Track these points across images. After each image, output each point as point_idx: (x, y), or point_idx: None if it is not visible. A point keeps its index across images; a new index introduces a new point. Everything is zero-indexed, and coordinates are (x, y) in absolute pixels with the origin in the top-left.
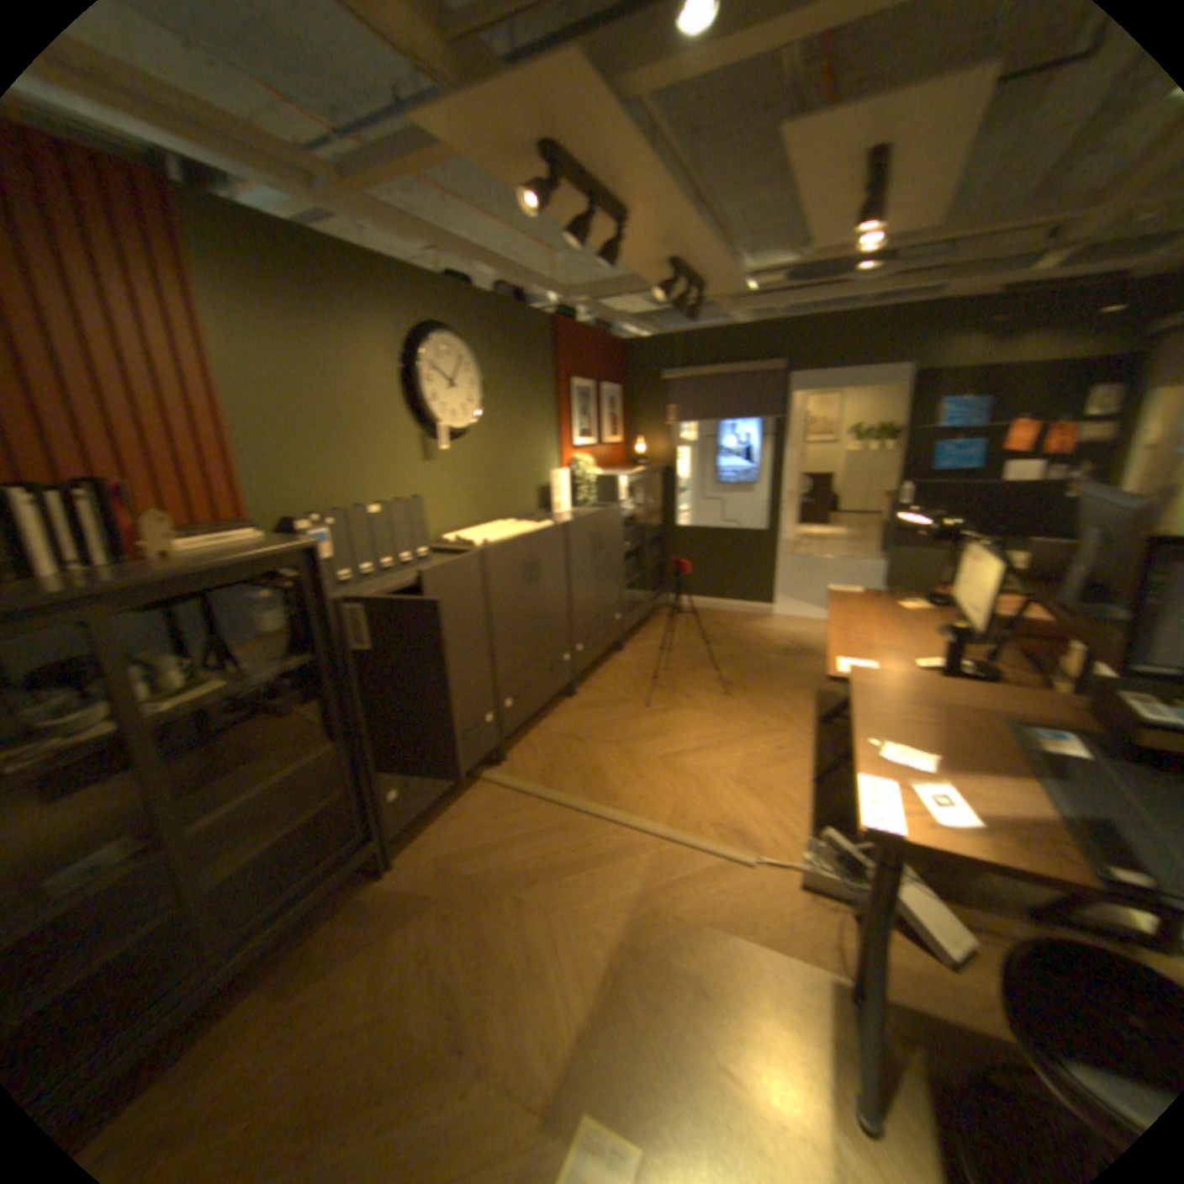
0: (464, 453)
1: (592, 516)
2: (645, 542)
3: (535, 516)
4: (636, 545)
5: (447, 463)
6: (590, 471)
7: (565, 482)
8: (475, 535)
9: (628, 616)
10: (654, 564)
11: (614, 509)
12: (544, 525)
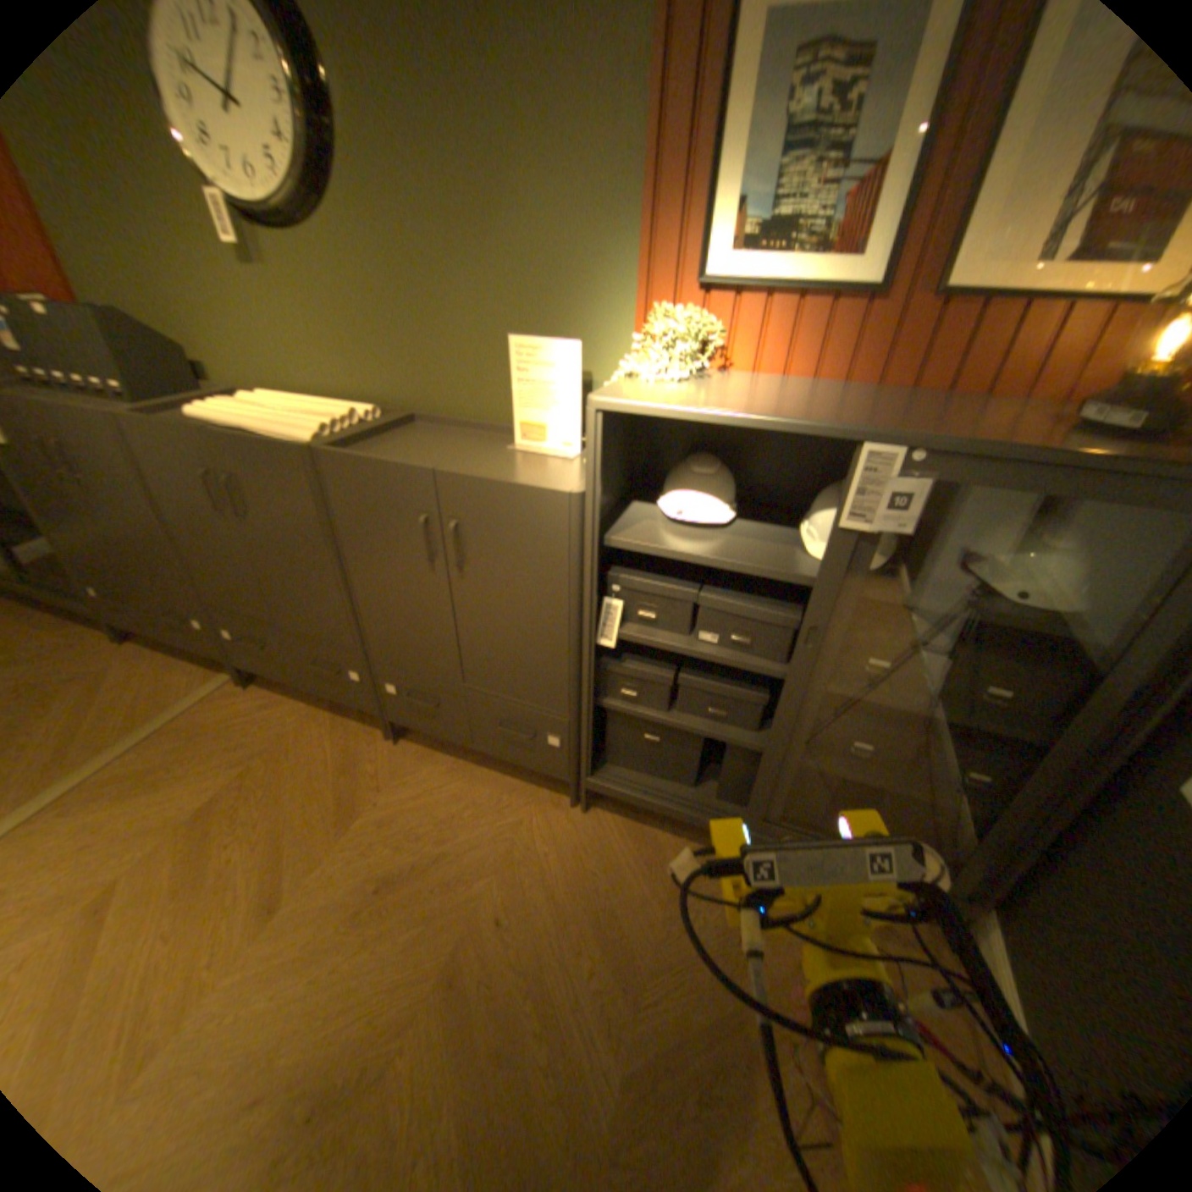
0: (319, 256)
1: (430, 476)
2: (835, 695)
3: (489, 432)
4: (773, 672)
5: (286, 272)
6: (676, 369)
7: (576, 378)
8: (236, 401)
9: (636, 783)
10: (935, 799)
11: (554, 500)
12: (295, 434)
